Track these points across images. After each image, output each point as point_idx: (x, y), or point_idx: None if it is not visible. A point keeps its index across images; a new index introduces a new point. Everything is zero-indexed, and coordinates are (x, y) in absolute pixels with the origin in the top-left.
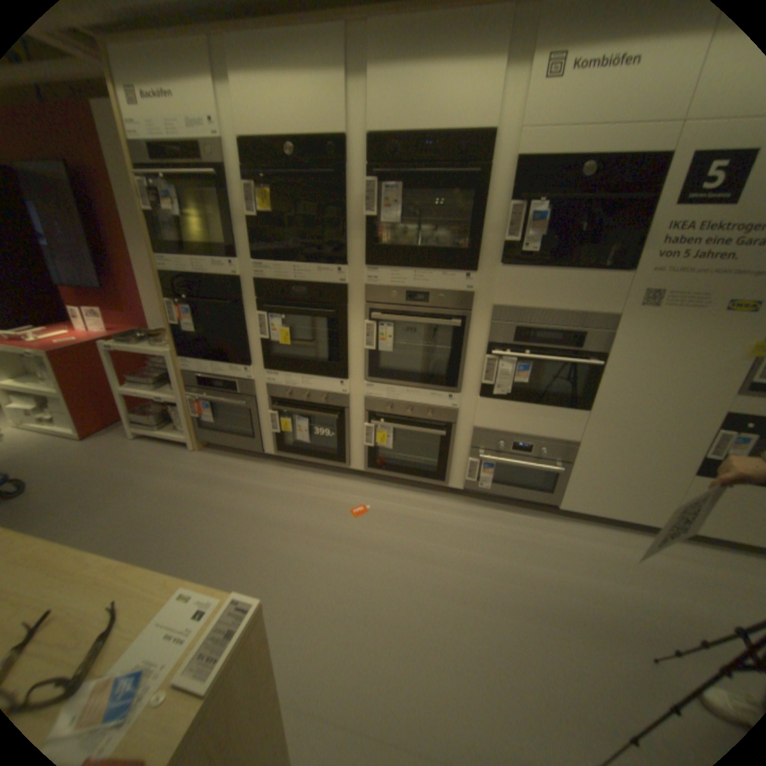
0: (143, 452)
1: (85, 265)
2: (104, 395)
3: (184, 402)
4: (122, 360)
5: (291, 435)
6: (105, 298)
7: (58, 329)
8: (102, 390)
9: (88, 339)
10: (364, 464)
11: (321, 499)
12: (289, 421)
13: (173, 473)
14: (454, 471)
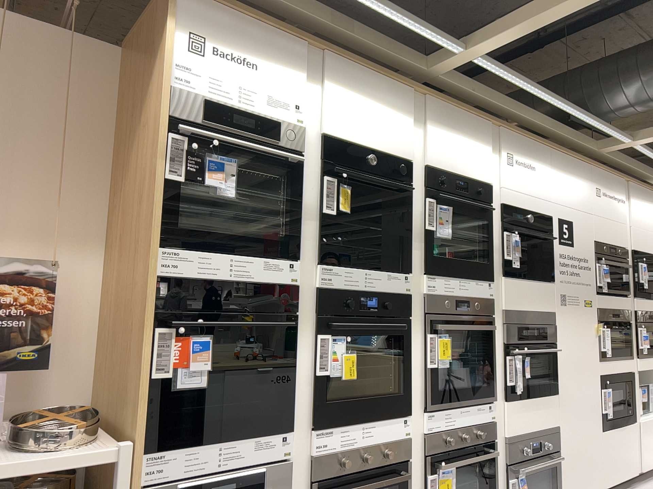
0: None
1: None
2: None
3: None
4: None
5: None
6: None
7: None
8: None
9: None
10: None
11: None
12: None
13: None
14: None
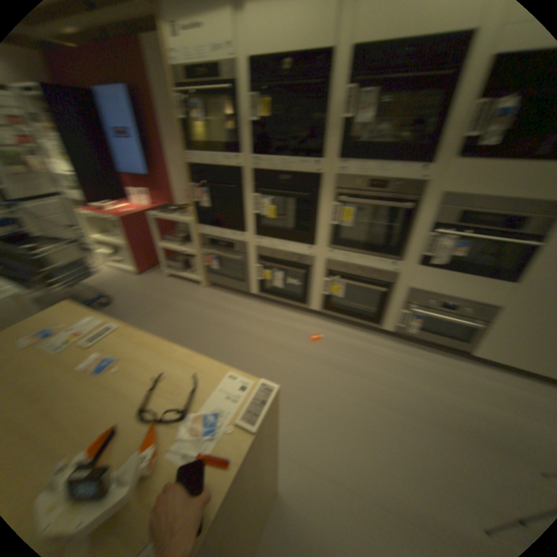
0: (178, 284)
1: (141, 158)
2: (154, 246)
3: (203, 254)
4: (163, 223)
5: (272, 282)
6: (153, 180)
7: (126, 201)
8: (153, 242)
9: (145, 209)
10: (322, 306)
11: (291, 326)
12: (272, 272)
13: (196, 299)
14: (390, 318)
